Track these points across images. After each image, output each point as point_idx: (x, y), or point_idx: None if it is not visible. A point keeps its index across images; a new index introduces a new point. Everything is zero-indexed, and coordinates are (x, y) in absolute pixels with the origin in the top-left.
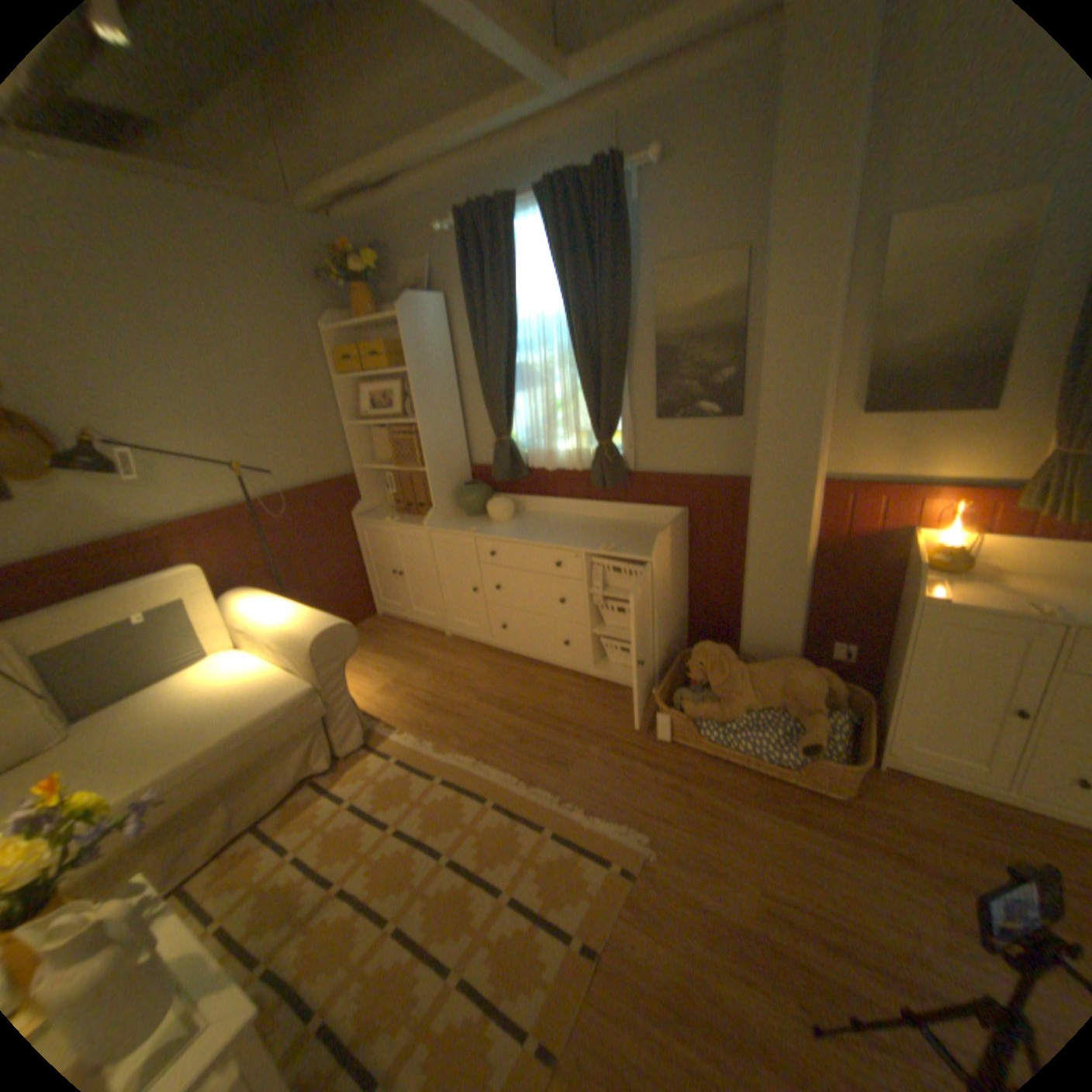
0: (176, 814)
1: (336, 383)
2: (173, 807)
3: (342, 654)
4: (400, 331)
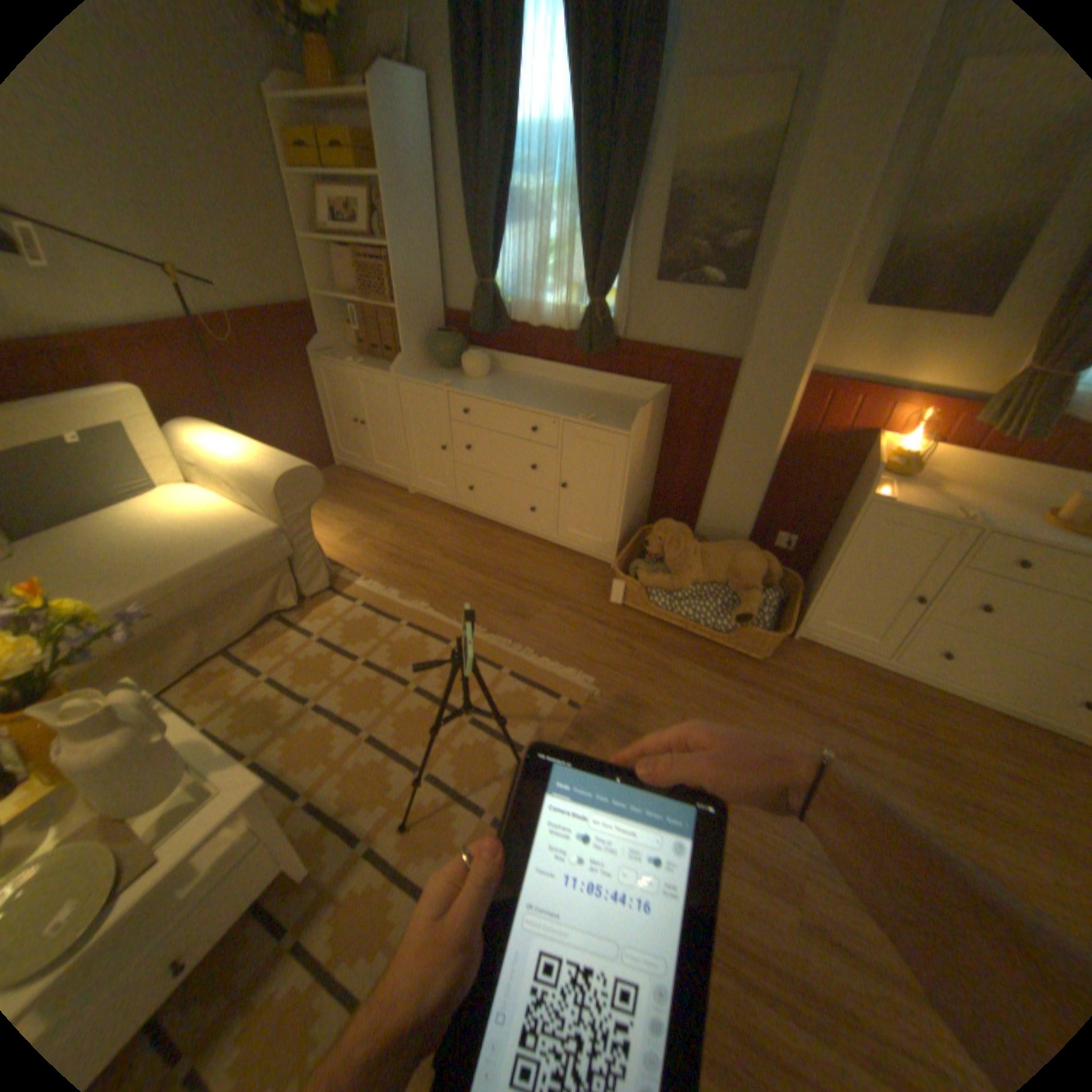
0: (148, 632)
1: (287, 179)
2: (145, 625)
3: (308, 497)
4: (371, 118)
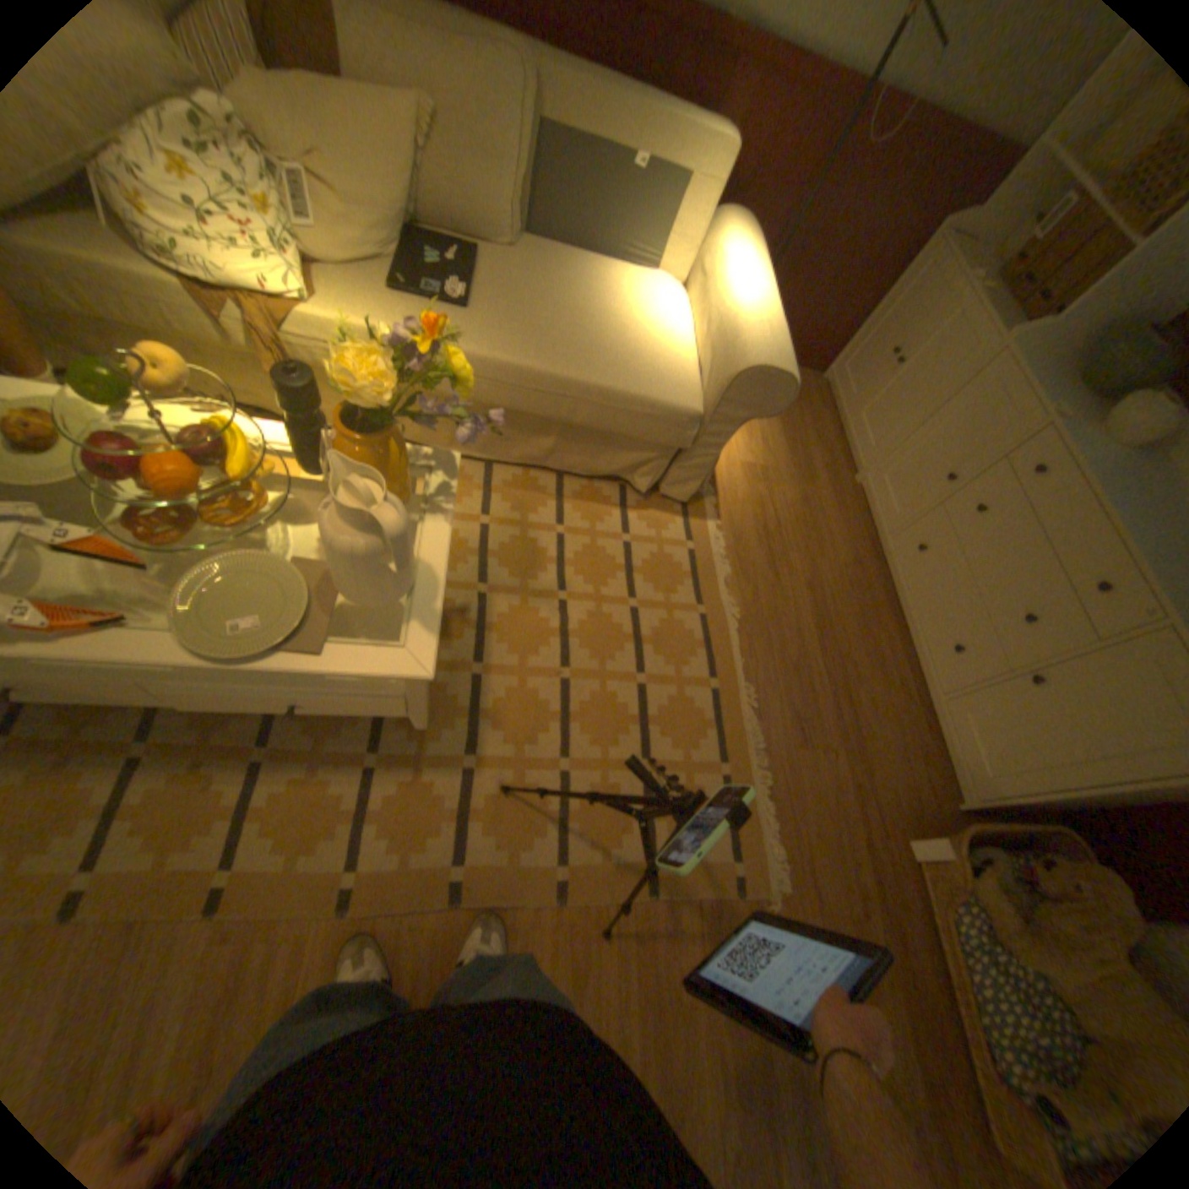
0: (524, 414)
1: None
2: (525, 407)
3: (758, 411)
4: None
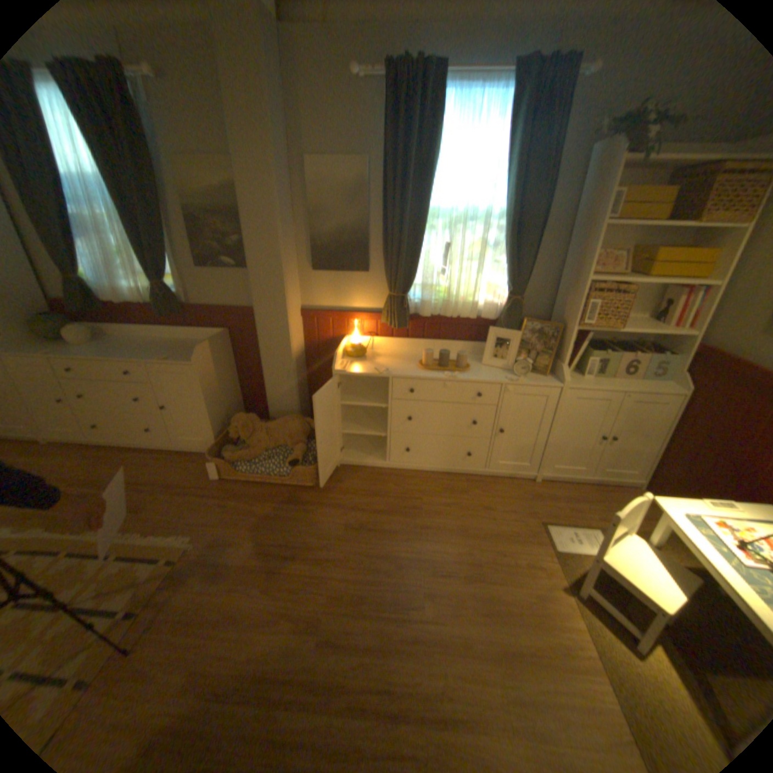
0: None
1: None
2: None
3: None
4: None
